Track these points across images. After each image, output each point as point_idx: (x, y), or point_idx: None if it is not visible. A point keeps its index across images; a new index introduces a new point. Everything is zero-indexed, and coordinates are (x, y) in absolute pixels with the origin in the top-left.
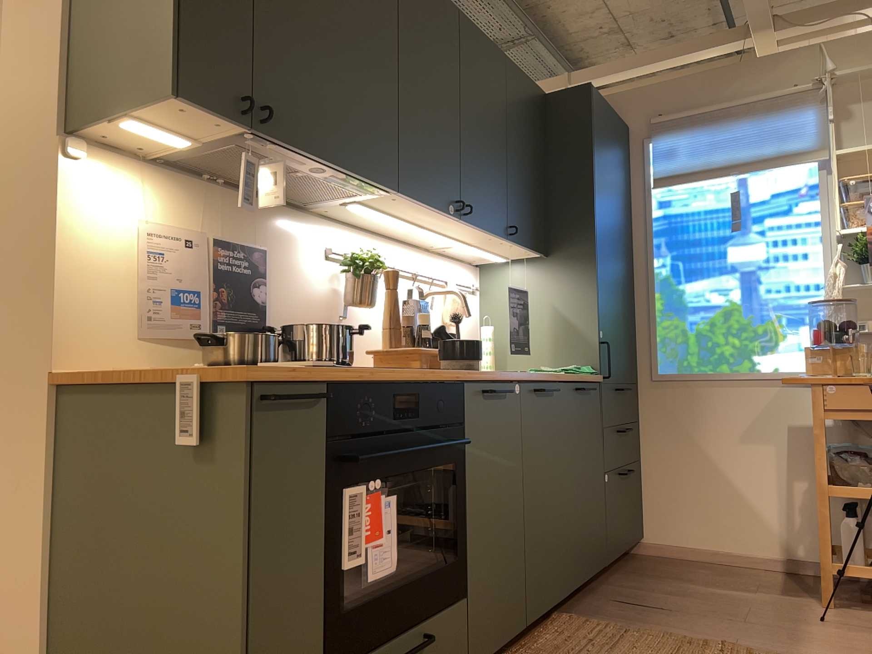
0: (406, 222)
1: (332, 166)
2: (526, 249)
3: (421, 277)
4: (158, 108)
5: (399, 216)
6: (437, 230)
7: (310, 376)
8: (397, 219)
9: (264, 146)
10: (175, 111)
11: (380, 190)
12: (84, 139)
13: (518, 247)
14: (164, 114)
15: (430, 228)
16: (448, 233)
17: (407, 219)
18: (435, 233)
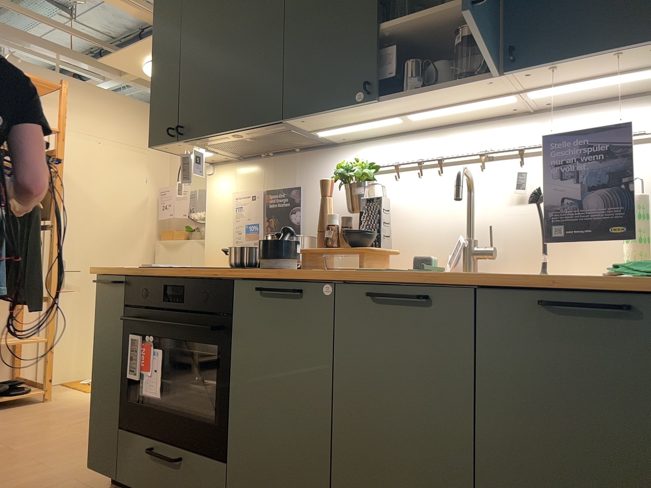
0: (380, 121)
1: (231, 132)
2: (604, 57)
3: (503, 155)
4: (167, 151)
5: (364, 121)
6: (428, 110)
7: (114, 272)
8: (371, 123)
9: (202, 142)
10: (168, 149)
11: (287, 123)
12: (216, 163)
13: (580, 63)
14: (174, 151)
15: (415, 112)
16: (452, 105)
17: (376, 119)
18: (435, 112)
